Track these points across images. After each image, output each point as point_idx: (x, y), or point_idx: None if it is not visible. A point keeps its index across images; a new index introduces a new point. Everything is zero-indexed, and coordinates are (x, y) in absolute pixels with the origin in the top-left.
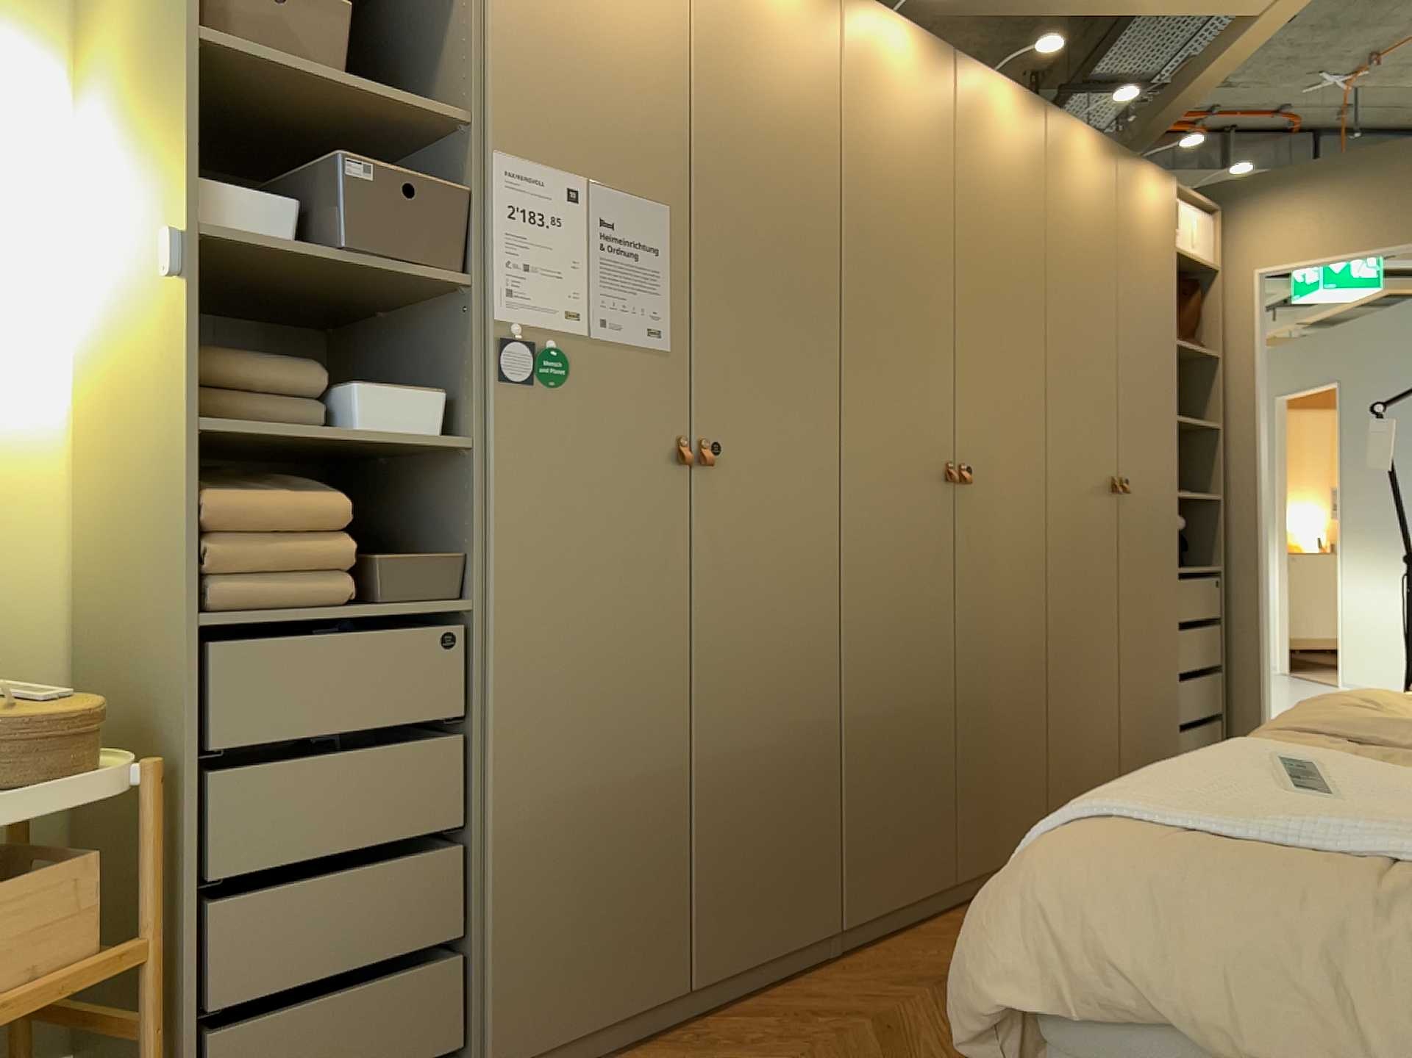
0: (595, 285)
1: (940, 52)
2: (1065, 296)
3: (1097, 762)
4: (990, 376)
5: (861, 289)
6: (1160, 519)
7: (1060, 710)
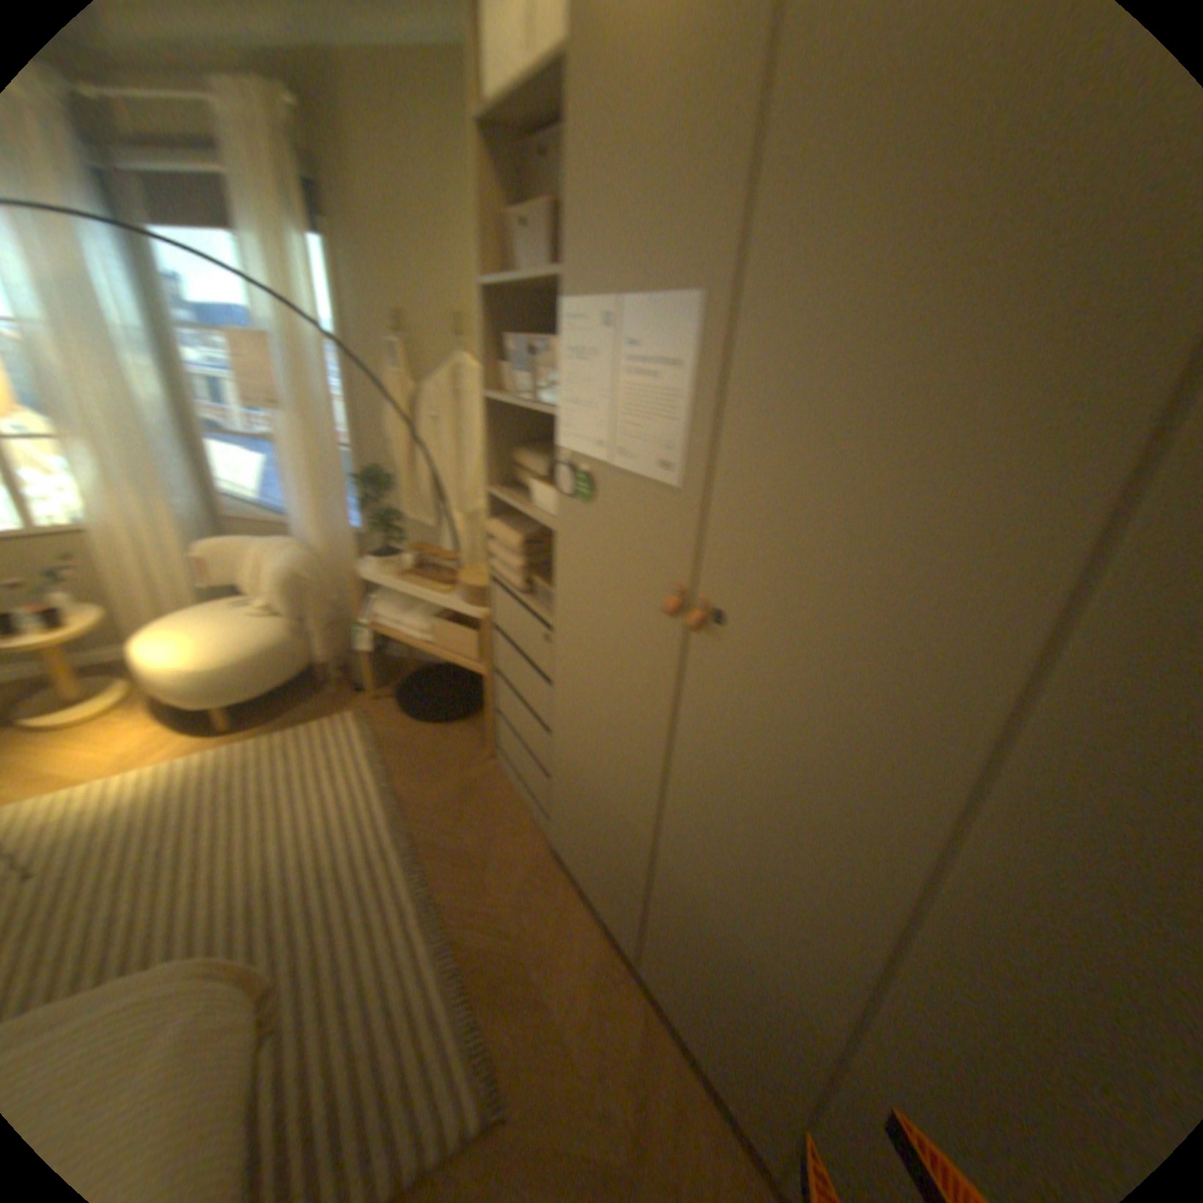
0: (616, 414)
1: None
2: None
3: None
4: None
5: None
6: None
7: None
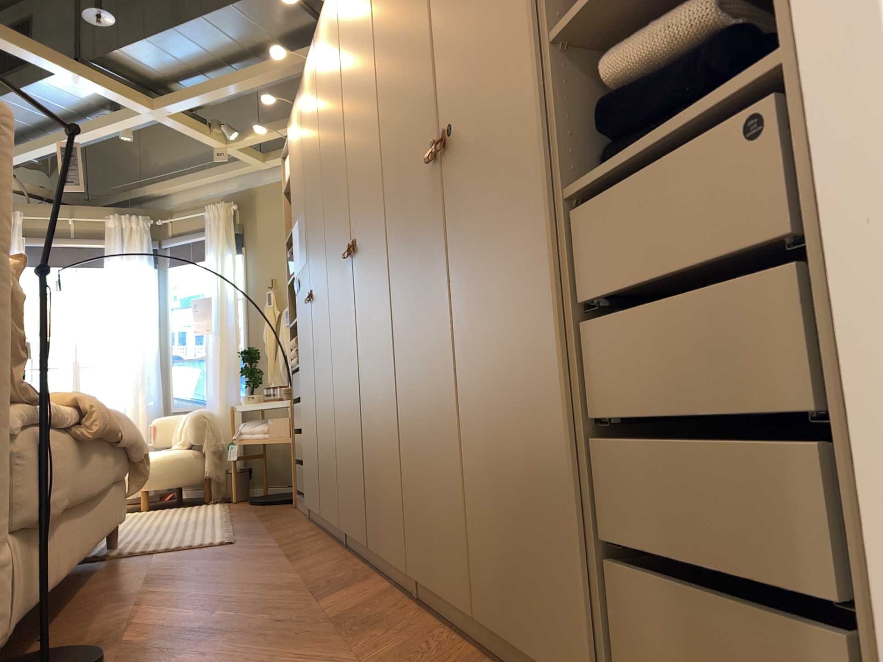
0: (304, 253)
1: (335, 1)
2: (386, 28)
3: (440, 505)
4: (360, 167)
5: (328, 184)
6: (493, 147)
7: (407, 430)
